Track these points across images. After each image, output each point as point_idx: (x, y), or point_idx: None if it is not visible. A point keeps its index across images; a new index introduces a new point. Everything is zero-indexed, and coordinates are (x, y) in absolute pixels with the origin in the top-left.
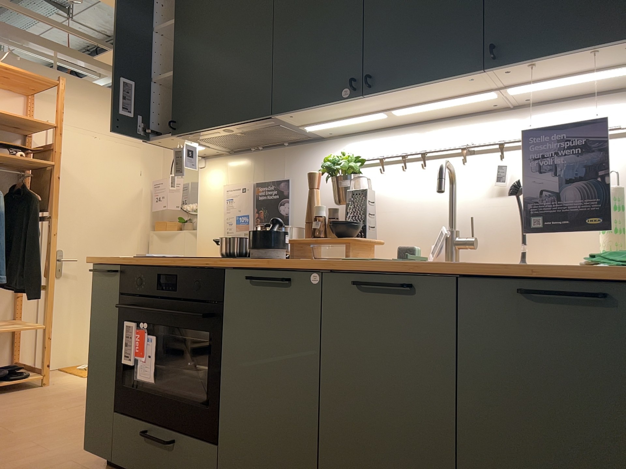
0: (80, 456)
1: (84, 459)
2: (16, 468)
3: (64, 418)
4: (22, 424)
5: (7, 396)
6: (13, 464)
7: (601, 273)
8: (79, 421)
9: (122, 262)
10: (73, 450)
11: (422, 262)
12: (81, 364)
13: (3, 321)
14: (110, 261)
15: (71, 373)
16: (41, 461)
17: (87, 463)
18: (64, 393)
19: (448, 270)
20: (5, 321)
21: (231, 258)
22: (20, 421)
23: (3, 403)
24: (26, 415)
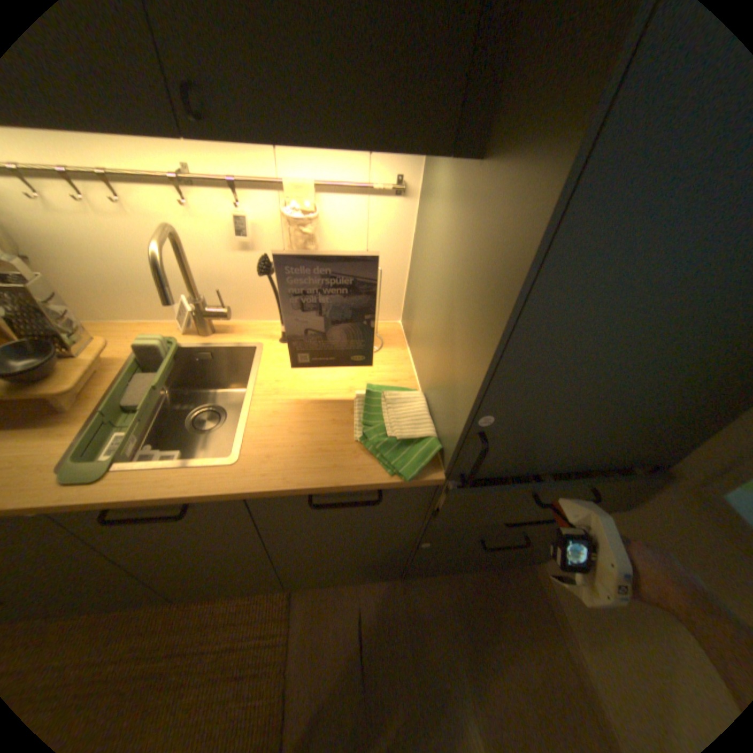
0: None
1: None
2: None
3: None
4: None
5: None
6: None
7: (376, 478)
8: None
9: None
10: None
11: (187, 474)
12: None
13: None
14: None
15: None
16: None
17: None
18: None
19: (227, 499)
20: None
21: None
22: None
23: None
24: None
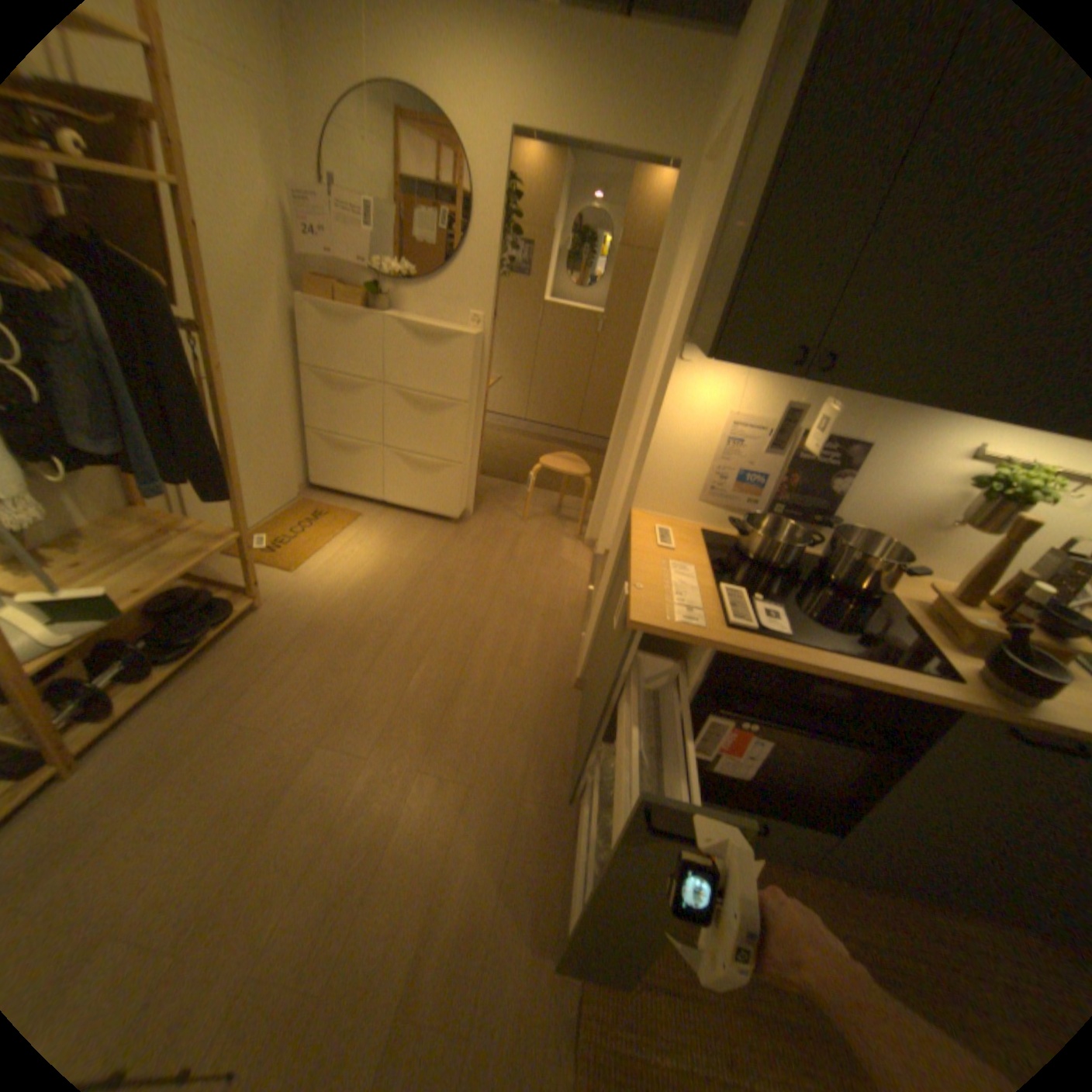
0: (519, 783)
1: (531, 790)
2: (473, 843)
3: (396, 697)
4: (351, 729)
5: (230, 655)
6: (459, 836)
7: None
8: (424, 699)
9: (722, 643)
10: (494, 771)
11: None
12: (248, 536)
13: (118, 517)
14: (700, 642)
15: (259, 564)
16: (487, 815)
17: (544, 796)
18: (315, 626)
19: None
20: (127, 521)
21: (959, 682)
22: (340, 724)
23: (248, 677)
24: (329, 703)
